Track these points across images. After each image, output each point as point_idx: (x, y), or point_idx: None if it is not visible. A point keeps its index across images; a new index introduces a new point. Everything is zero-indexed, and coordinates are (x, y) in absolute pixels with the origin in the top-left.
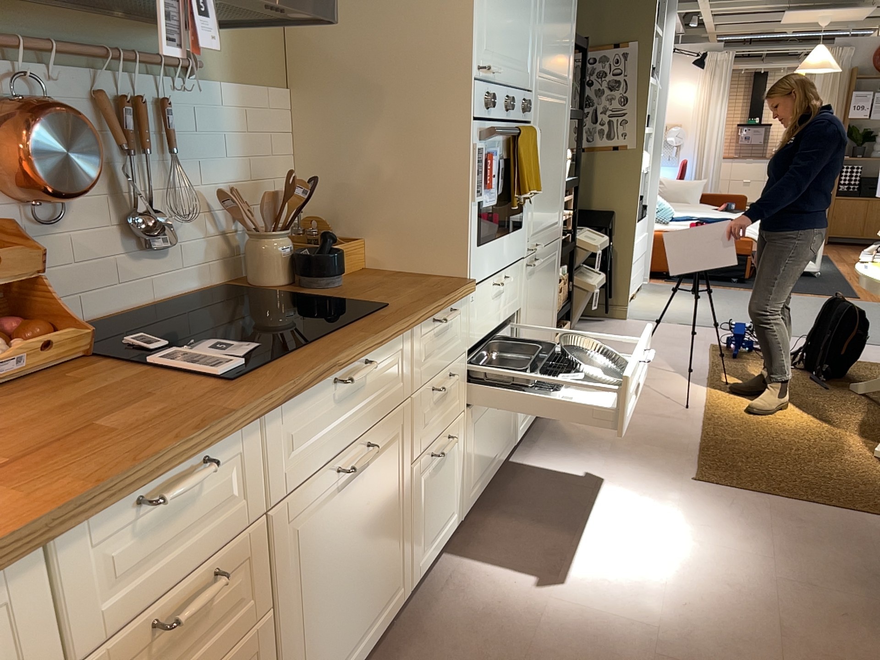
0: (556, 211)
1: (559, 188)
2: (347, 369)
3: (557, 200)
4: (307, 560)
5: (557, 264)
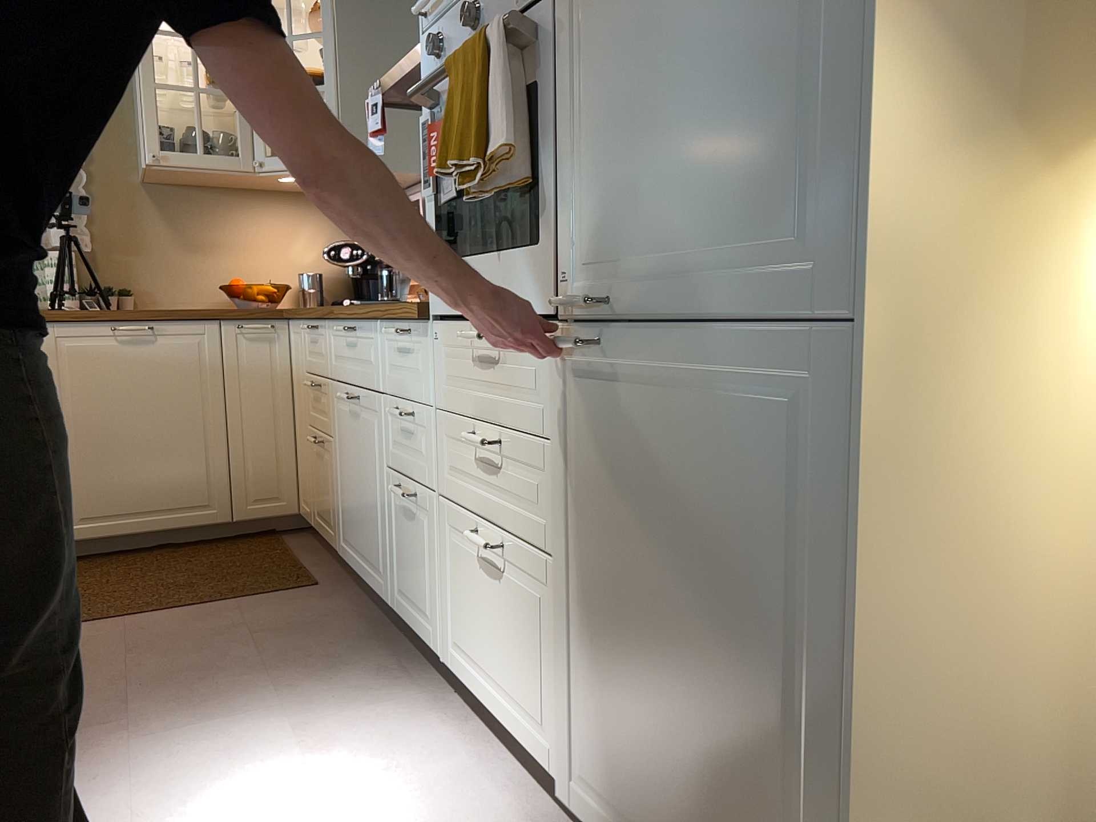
0: (770, 200)
1: (792, 94)
2: (349, 325)
3: (770, 151)
4: (340, 434)
5: (827, 448)
